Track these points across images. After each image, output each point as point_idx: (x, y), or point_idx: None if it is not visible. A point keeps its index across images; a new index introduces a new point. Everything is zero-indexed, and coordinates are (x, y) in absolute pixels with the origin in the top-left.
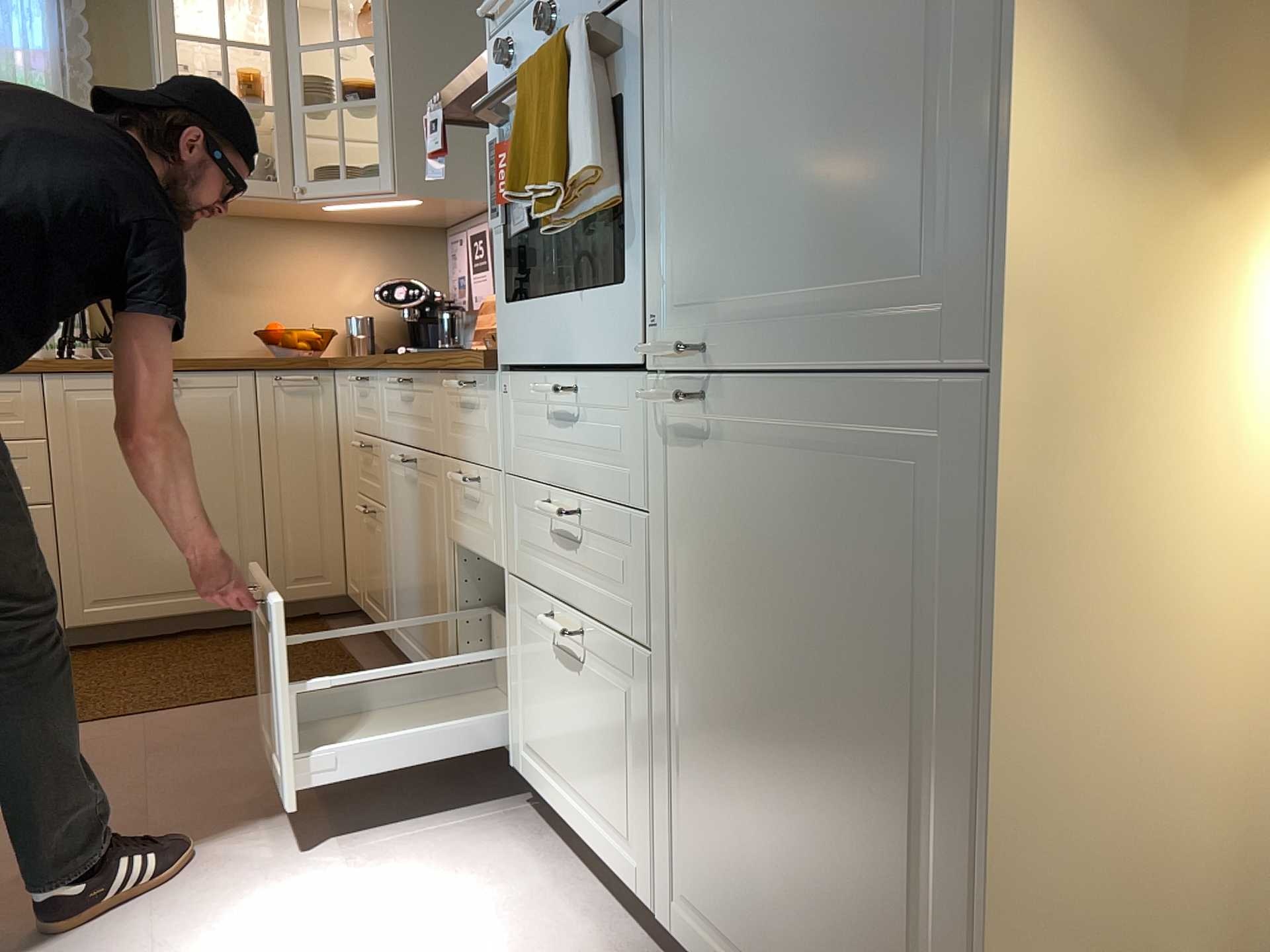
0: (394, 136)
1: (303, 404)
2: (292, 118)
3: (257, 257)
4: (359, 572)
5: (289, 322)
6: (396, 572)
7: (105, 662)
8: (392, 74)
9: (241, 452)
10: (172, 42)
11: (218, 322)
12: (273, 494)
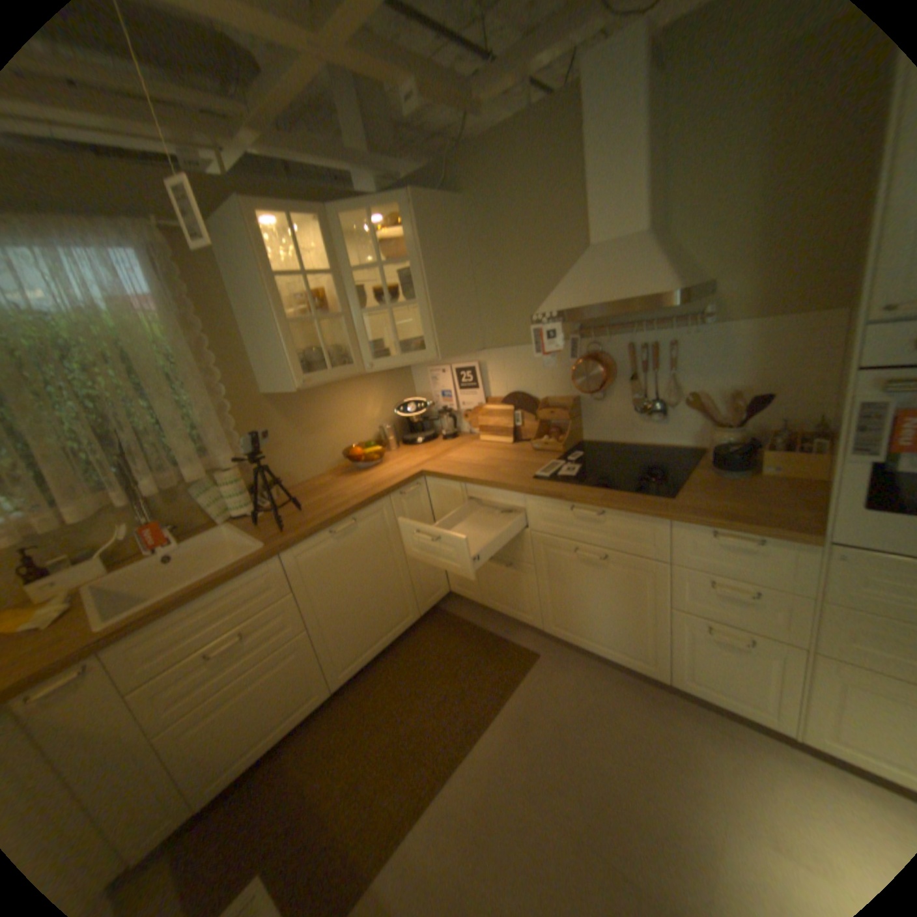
0: (432, 324)
1: (414, 503)
2: (350, 319)
3: (321, 408)
4: (476, 586)
5: (346, 441)
6: (554, 601)
7: (367, 704)
8: (424, 283)
9: (393, 545)
10: (270, 281)
11: (310, 455)
12: (411, 560)
